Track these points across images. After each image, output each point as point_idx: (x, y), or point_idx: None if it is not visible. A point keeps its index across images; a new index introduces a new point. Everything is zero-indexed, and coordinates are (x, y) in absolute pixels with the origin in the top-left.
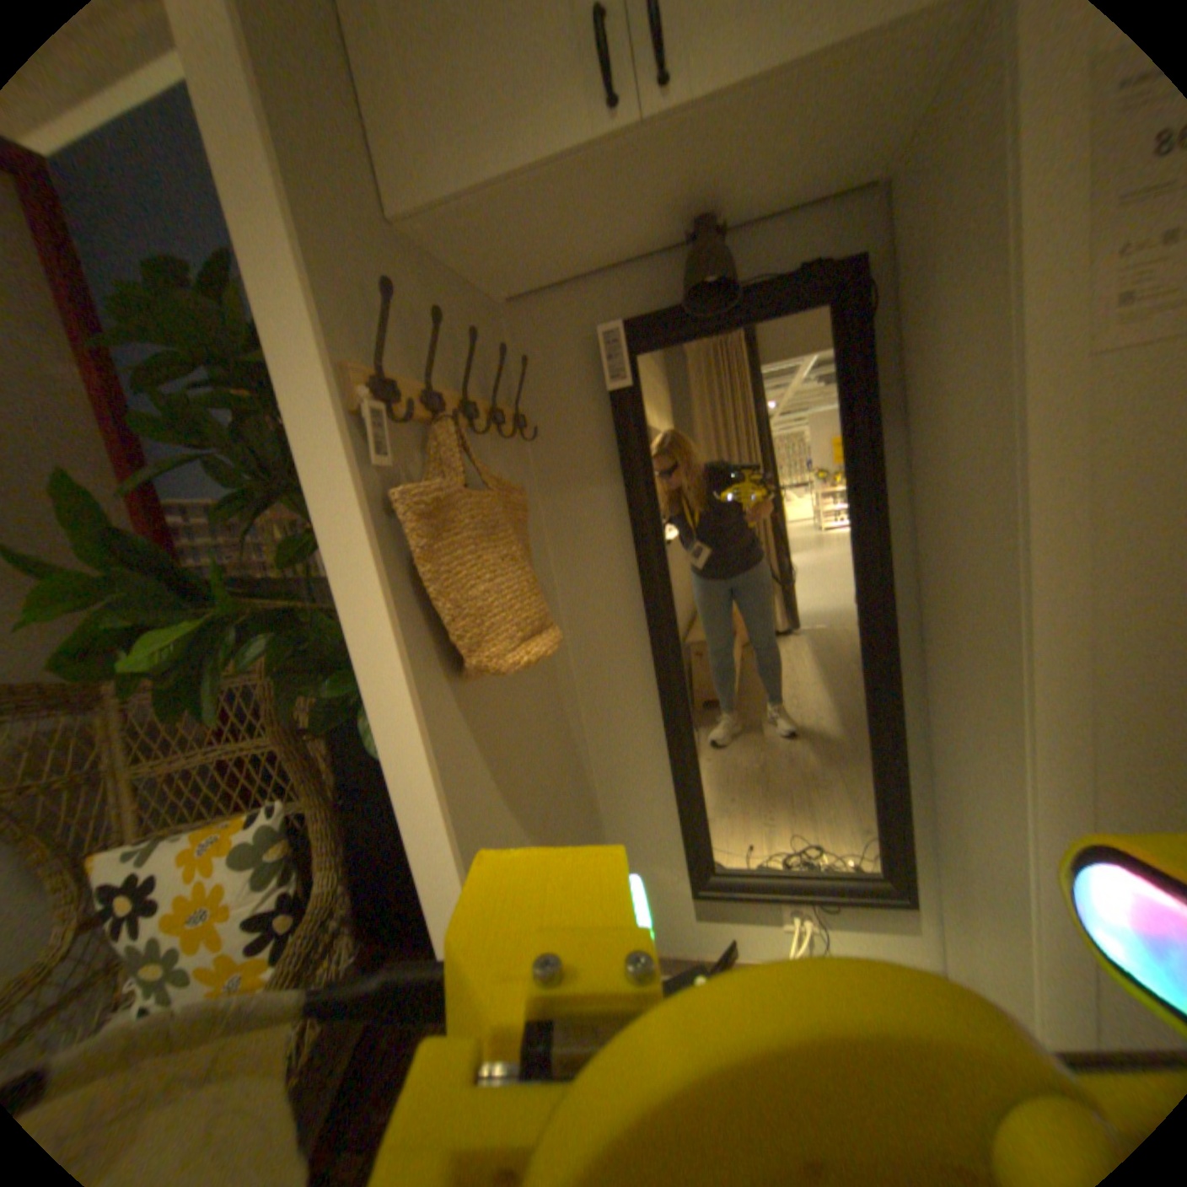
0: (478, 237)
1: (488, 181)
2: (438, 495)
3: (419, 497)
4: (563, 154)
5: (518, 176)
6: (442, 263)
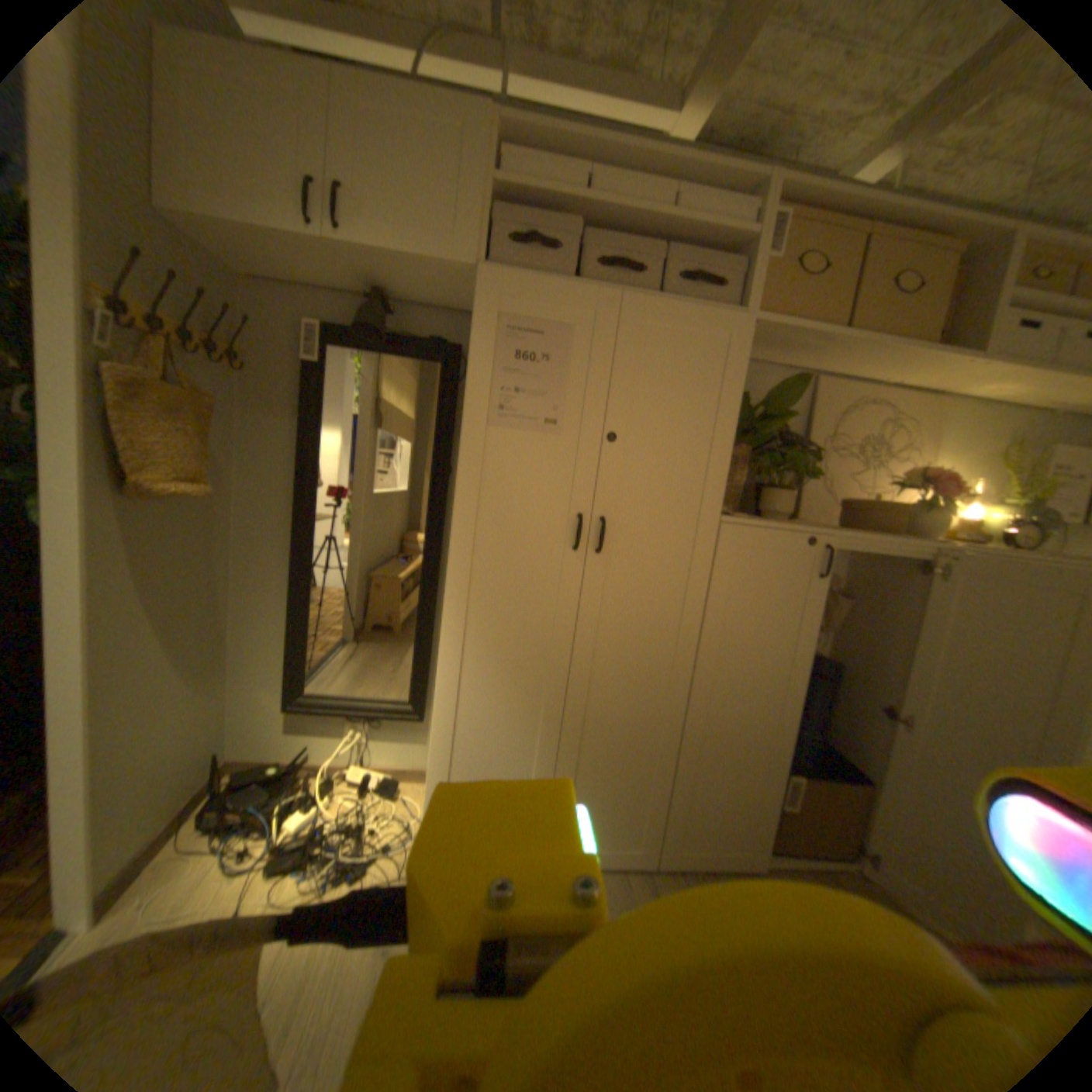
0: (223, 237)
1: (230, 219)
2: (139, 375)
3: (124, 371)
4: (278, 228)
5: (250, 225)
6: (194, 239)
